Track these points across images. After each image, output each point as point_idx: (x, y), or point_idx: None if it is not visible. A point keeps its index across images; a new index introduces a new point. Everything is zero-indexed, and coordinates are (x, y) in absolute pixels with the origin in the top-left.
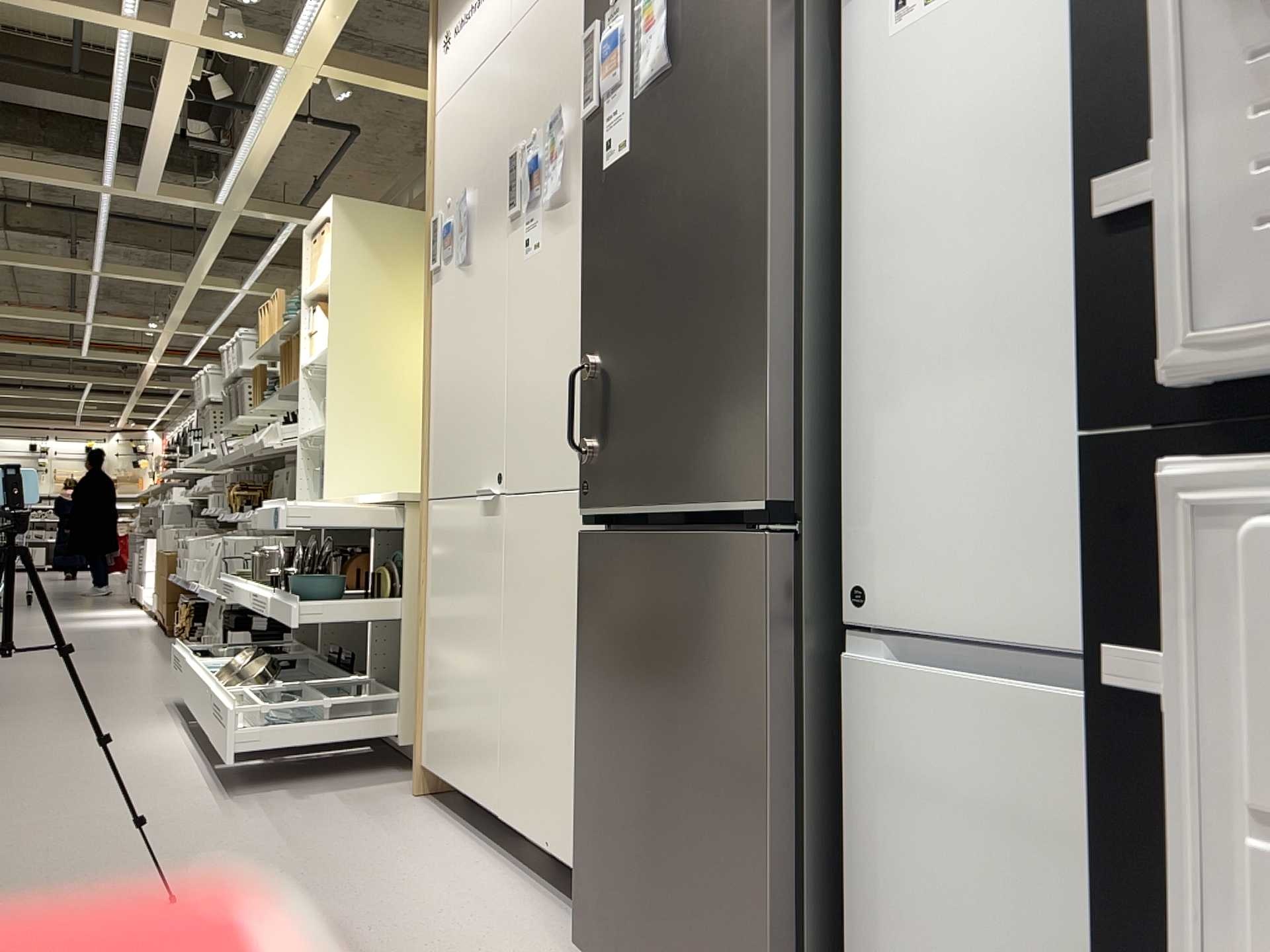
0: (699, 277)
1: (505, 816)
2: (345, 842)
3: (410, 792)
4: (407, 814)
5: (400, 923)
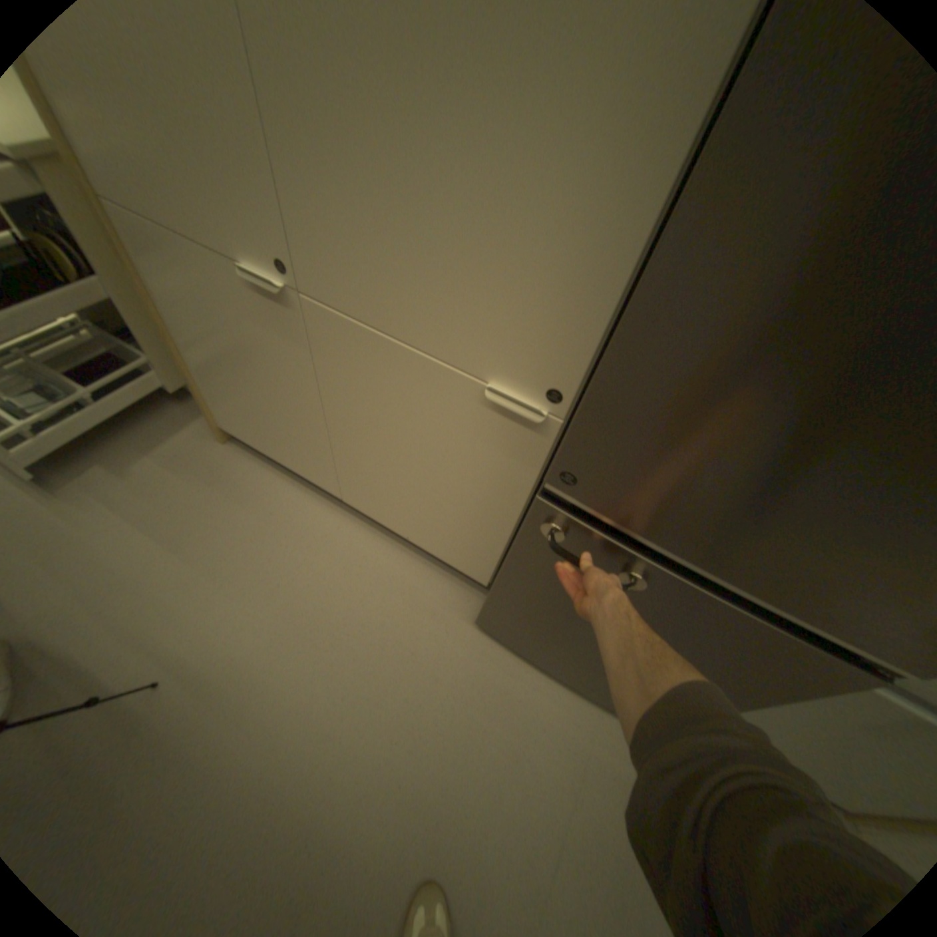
0: None
1: (350, 502)
2: (218, 532)
3: (212, 438)
4: (235, 472)
5: (341, 624)
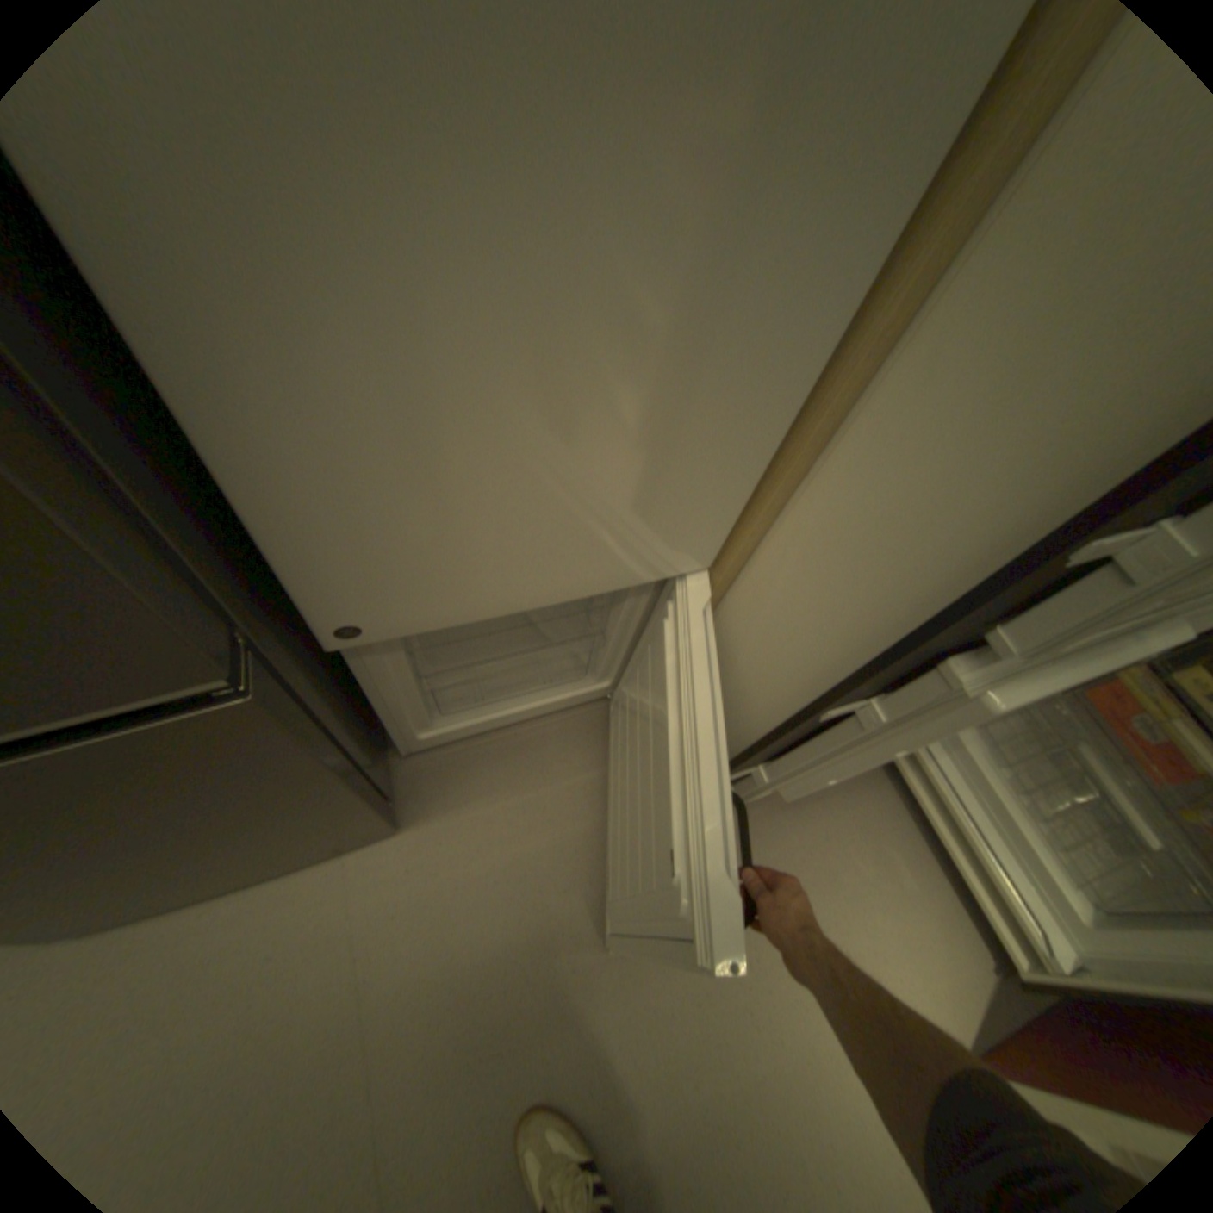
0: None
1: None
2: None
3: None
4: None
5: None
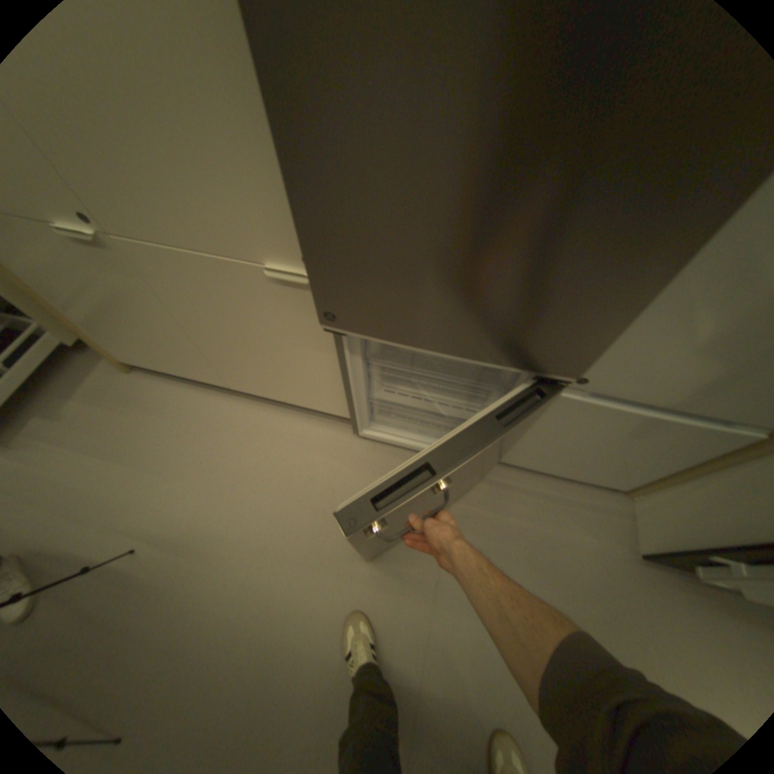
0: (583, 204)
1: (235, 388)
2: (144, 438)
3: (116, 372)
4: (143, 392)
5: (254, 474)
